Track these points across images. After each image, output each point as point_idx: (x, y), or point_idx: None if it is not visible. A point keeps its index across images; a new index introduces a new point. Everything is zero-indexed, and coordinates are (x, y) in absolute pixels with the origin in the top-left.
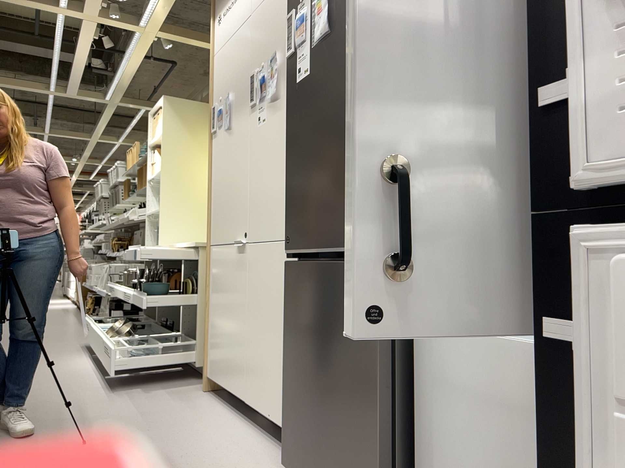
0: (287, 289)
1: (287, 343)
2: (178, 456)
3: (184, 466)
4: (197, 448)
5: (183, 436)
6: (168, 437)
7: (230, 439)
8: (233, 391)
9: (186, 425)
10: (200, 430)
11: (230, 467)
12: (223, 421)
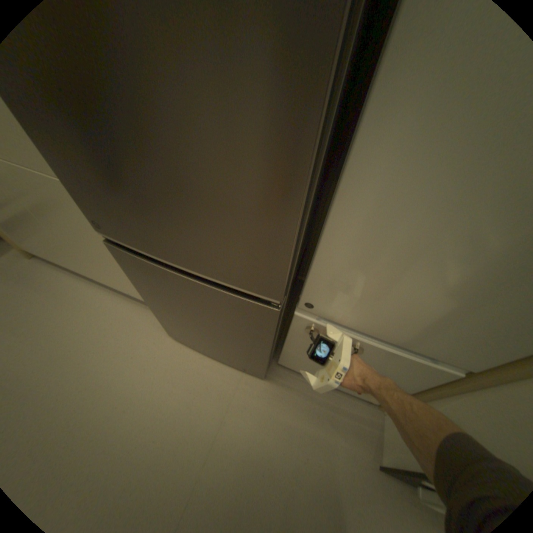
0: (123, 263)
1: (144, 294)
2: (77, 356)
3: (93, 365)
4: (85, 338)
5: (61, 330)
6: (47, 339)
7: (104, 314)
8: (70, 268)
9: (52, 314)
10: (70, 314)
11: (128, 346)
12: (81, 293)
